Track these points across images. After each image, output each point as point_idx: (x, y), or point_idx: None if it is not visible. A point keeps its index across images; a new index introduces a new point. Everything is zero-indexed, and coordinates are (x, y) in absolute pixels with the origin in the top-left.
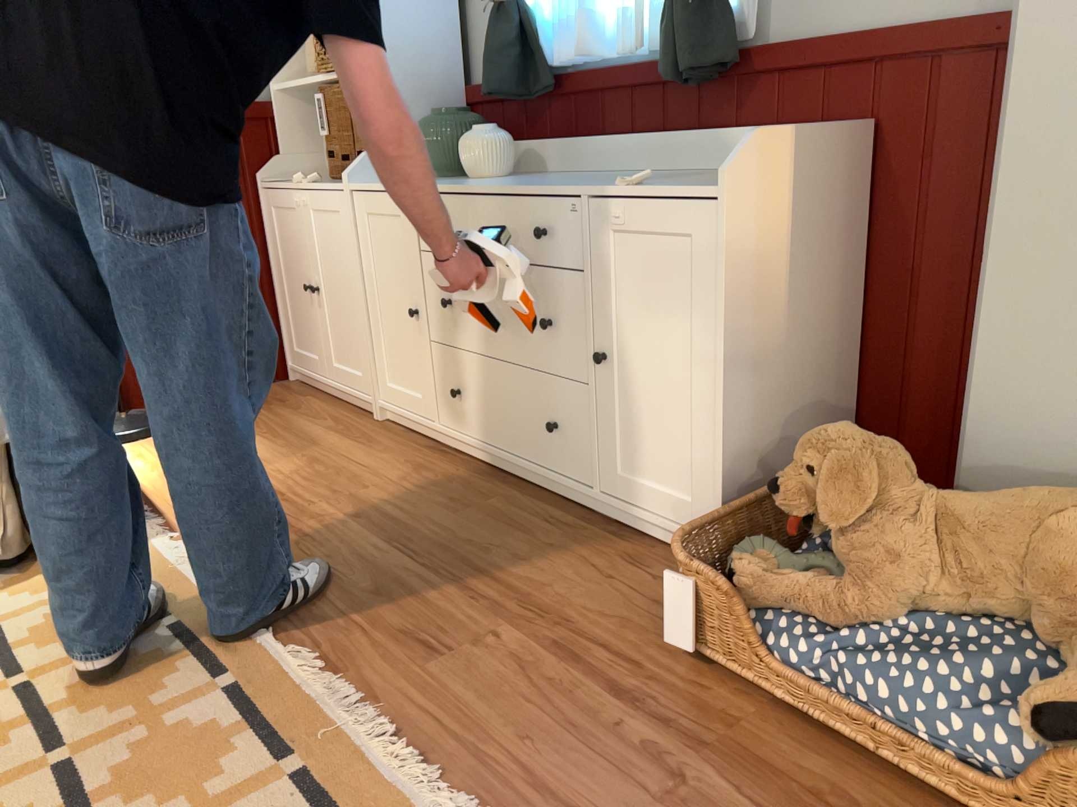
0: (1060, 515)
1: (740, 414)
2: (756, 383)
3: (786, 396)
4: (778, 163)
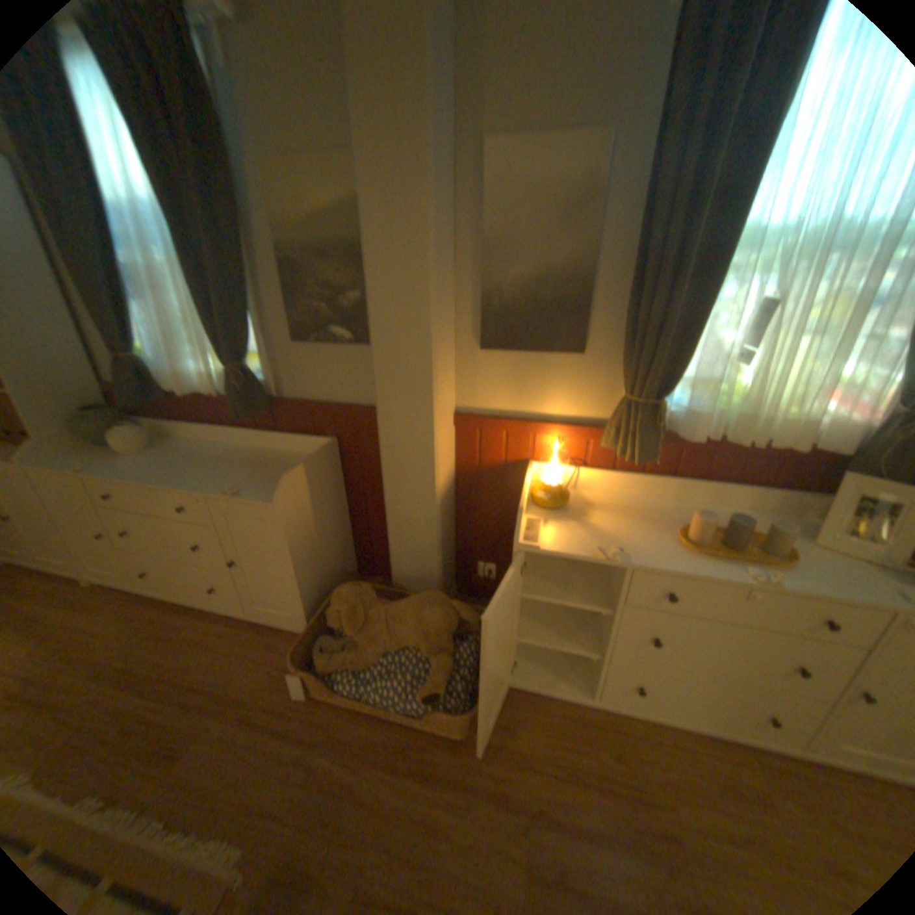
0: (422, 611)
1: (305, 581)
2: (310, 564)
3: (324, 559)
4: (300, 479)
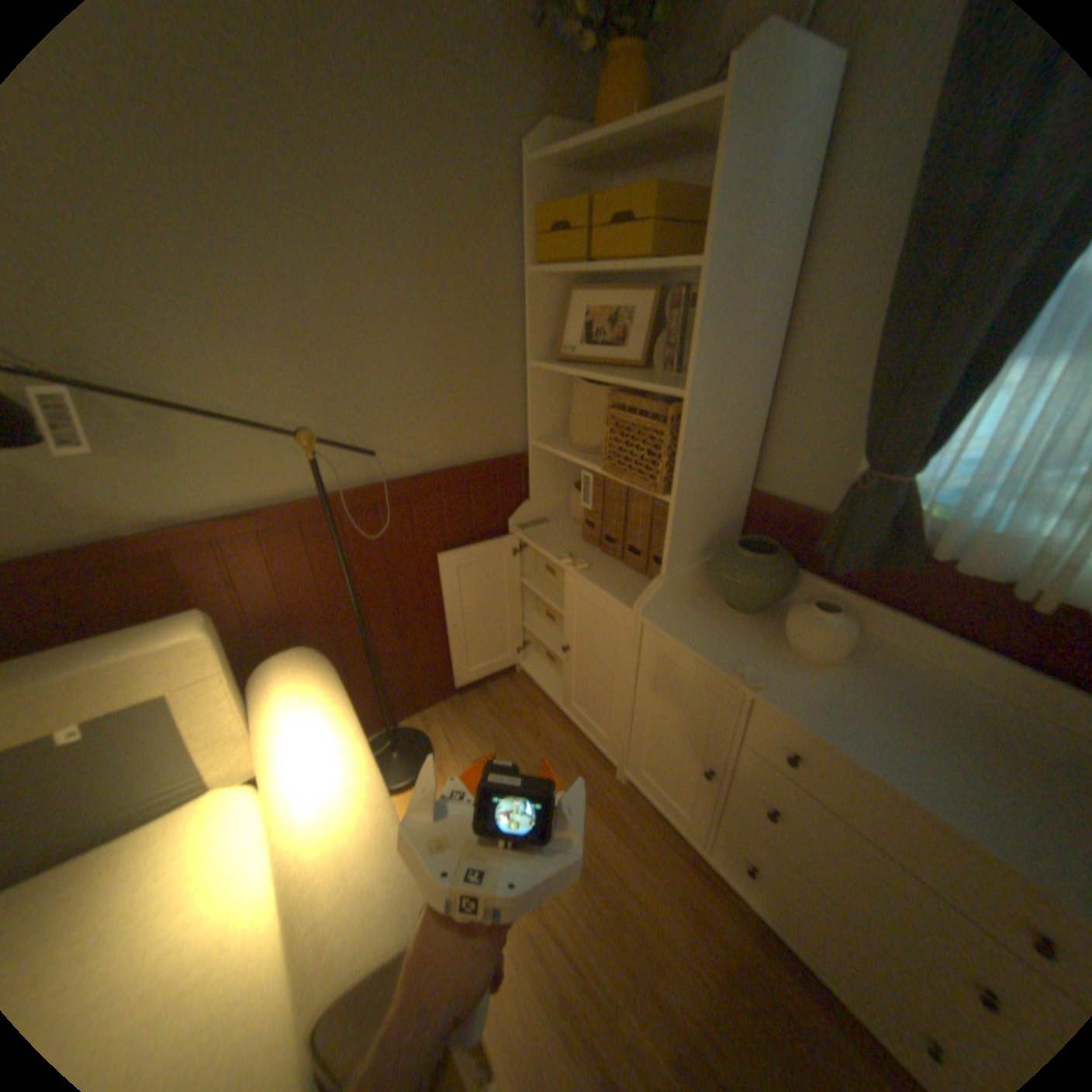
0: None
1: None
2: None
3: None
4: None
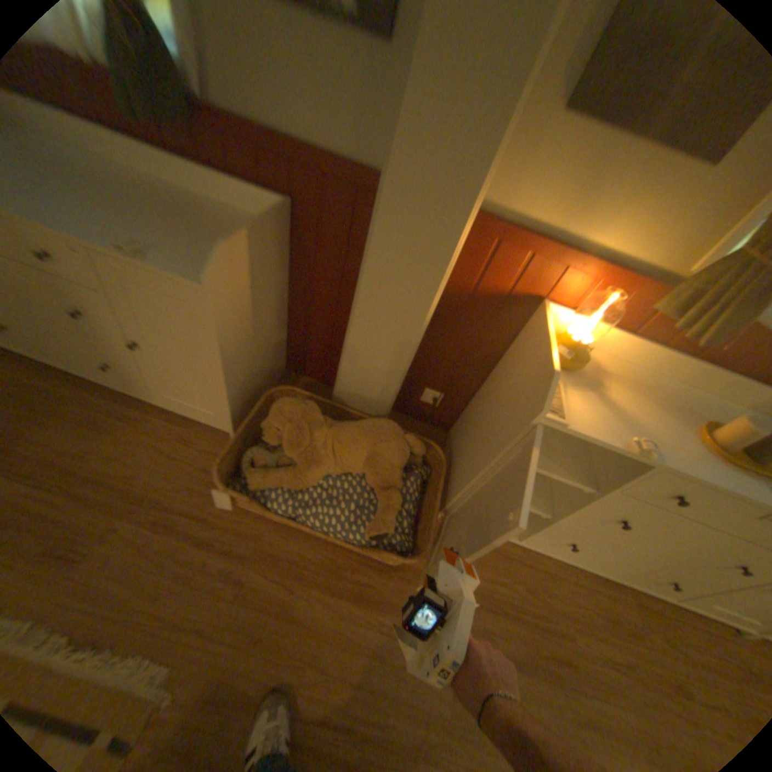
0: (378, 445)
1: (237, 384)
2: (243, 365)
3: (258, 358)
4: (243, 255)
